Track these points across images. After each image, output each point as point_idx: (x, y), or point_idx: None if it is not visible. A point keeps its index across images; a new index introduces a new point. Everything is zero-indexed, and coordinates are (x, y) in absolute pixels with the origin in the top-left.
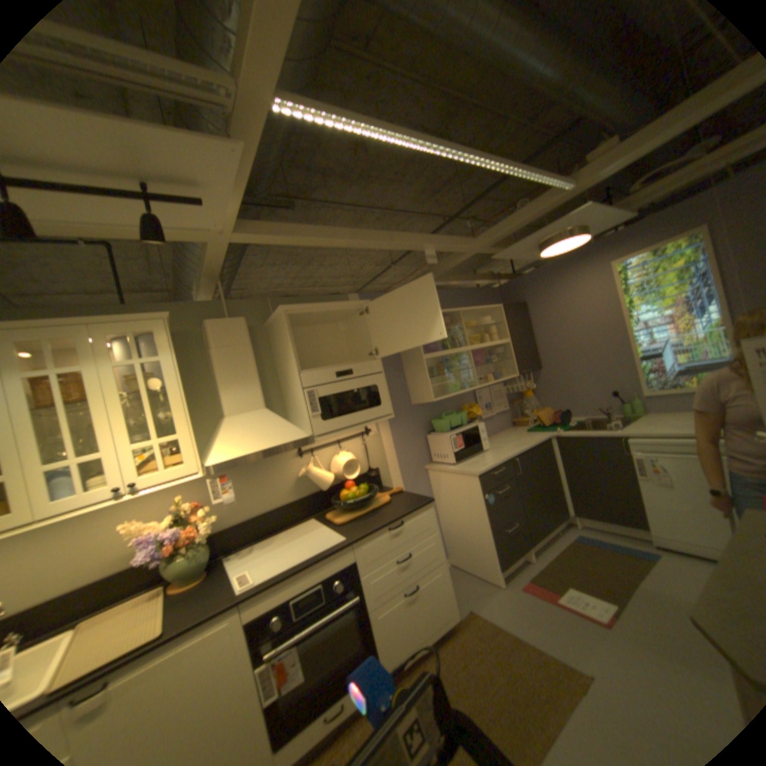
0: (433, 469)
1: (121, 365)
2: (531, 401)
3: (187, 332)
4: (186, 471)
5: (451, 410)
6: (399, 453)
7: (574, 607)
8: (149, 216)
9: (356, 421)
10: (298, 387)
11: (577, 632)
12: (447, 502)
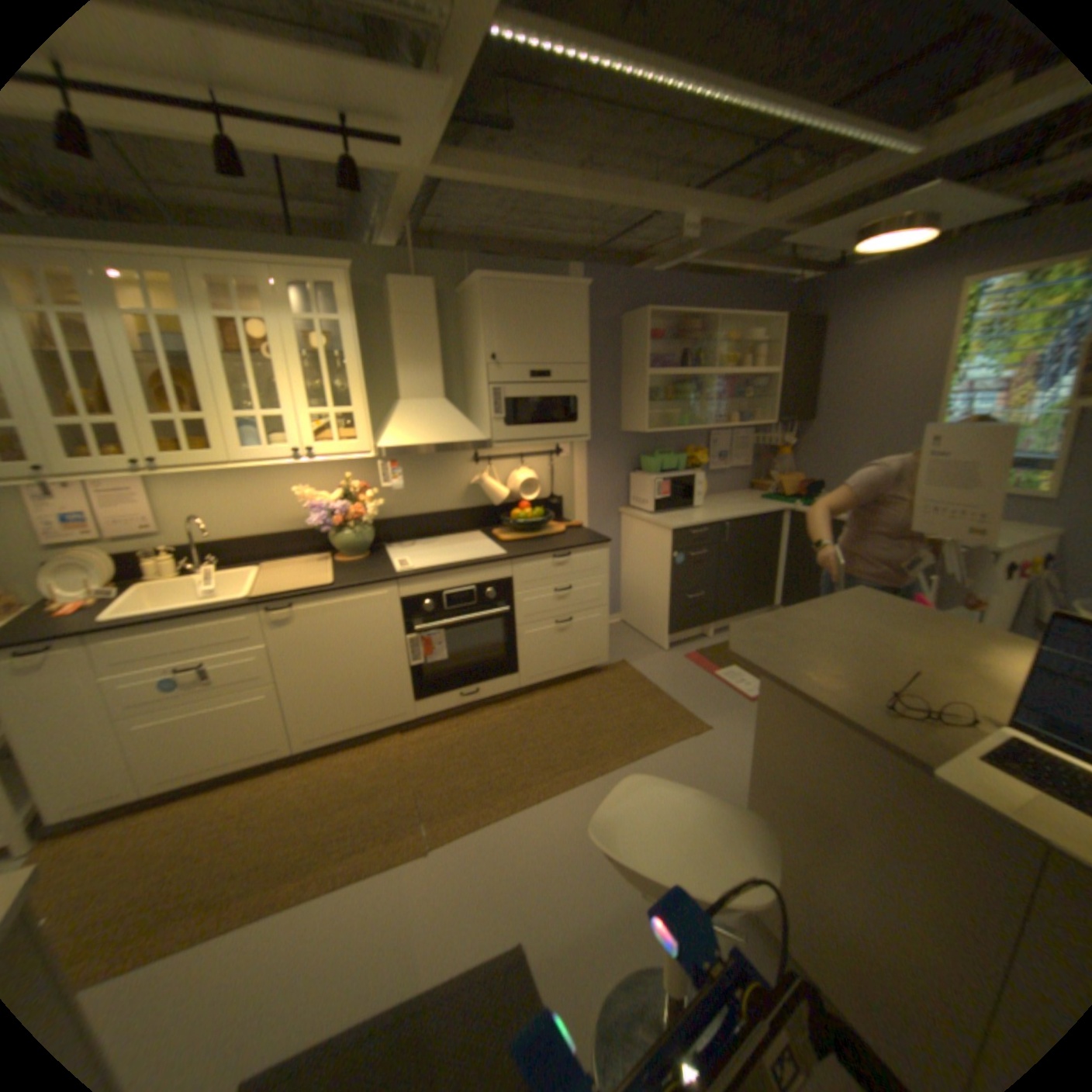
0: (626, 514)
1: (295, 319)
2: (786, 462)
3: (365, 287)
4: (358, 449)
5: (671, 450)
6: (590, 487)
7: (730, 680)
8: (345, 160)
9: (543, 437)
10: (483, 382)
11: (720, 698)
12: (633, 554)
